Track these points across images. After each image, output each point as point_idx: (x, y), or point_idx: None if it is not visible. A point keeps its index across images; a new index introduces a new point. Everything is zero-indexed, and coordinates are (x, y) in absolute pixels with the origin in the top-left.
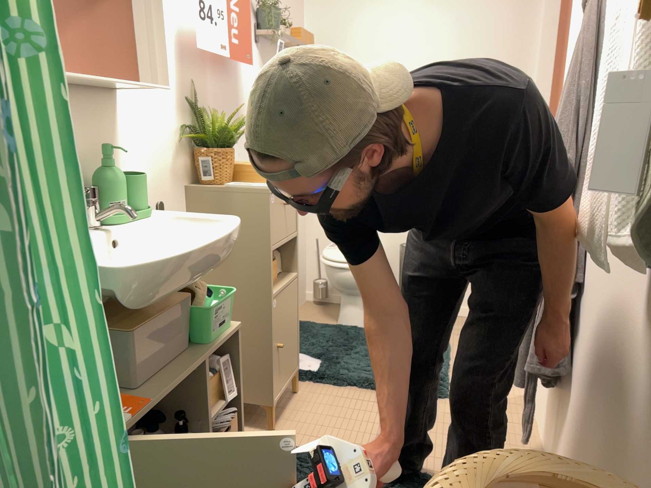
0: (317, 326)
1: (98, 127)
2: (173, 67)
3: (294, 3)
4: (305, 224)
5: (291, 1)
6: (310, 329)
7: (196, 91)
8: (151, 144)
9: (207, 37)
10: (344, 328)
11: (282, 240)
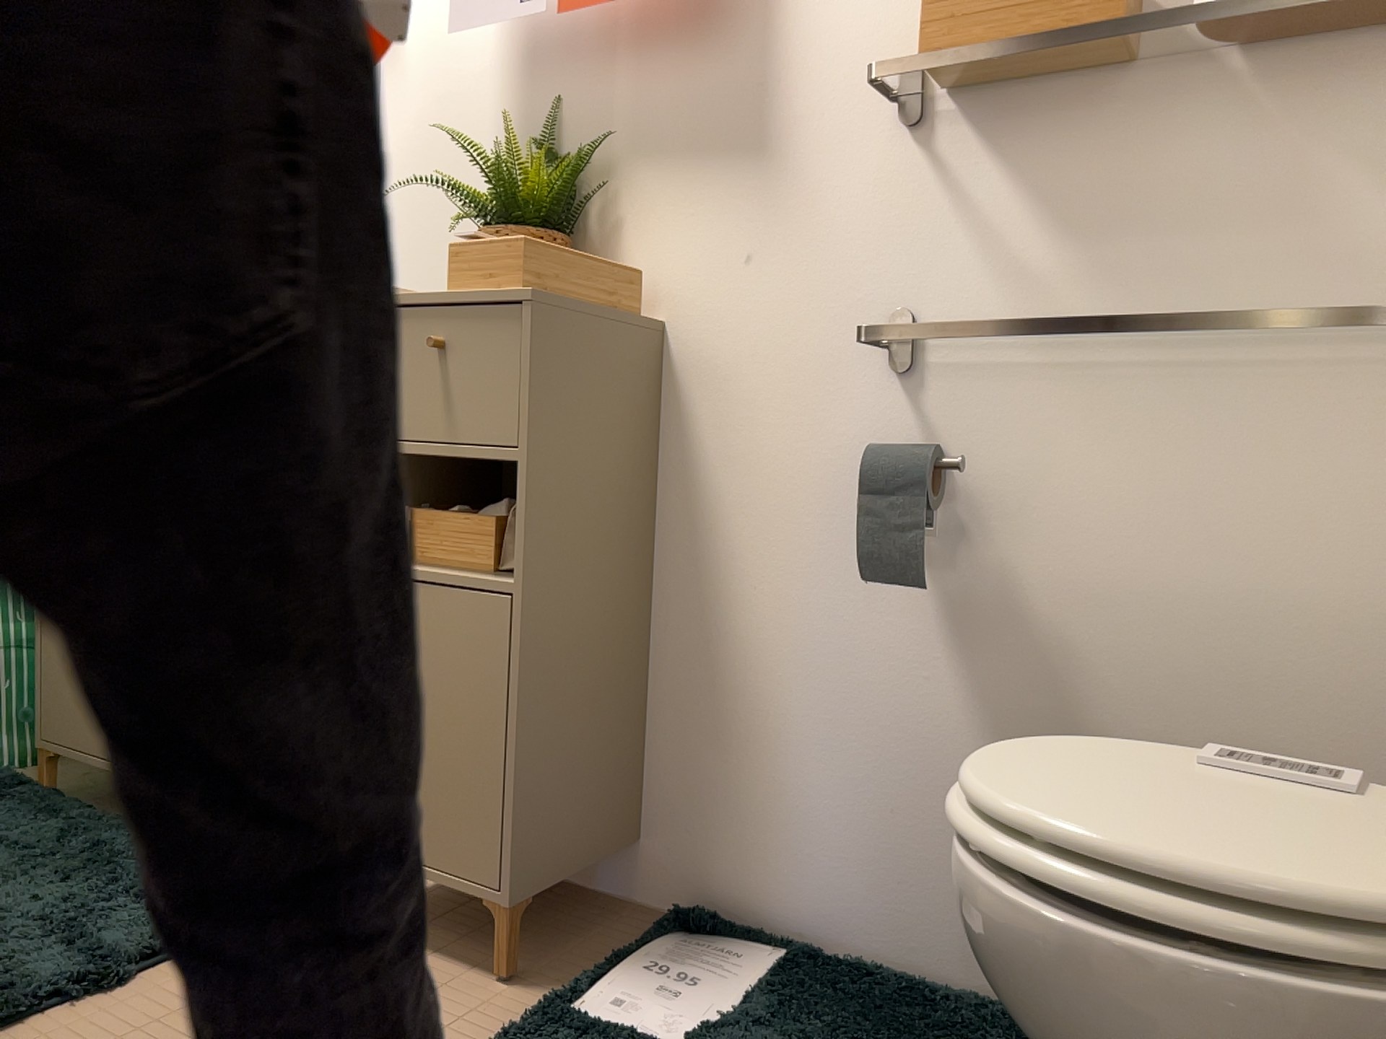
0: None
1: None
2: (491, 85)
3: None
4: None
5: None
6: None
7: (553, 114)
8: (420, 239)
9: None
10: None
11: (416, 441)
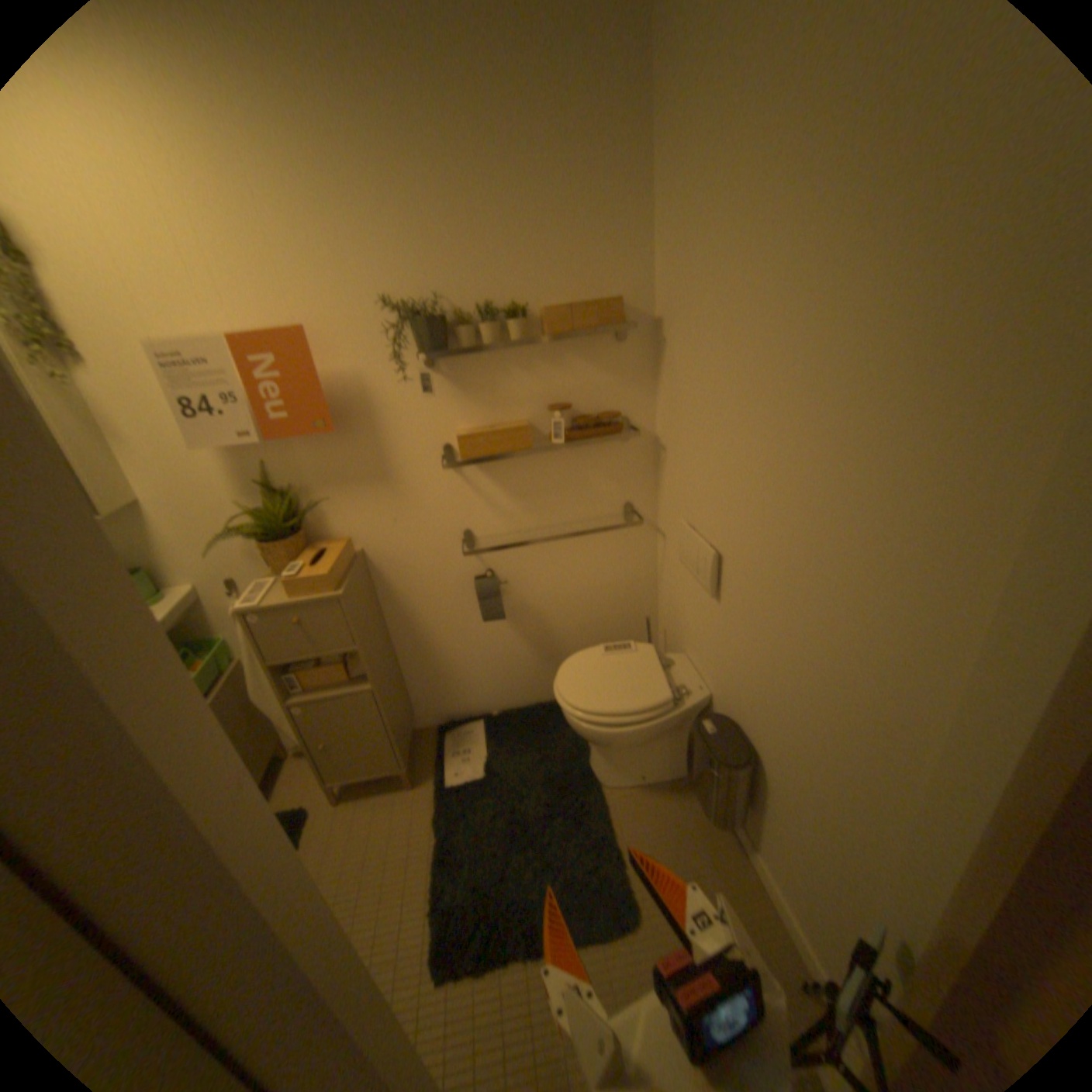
0: (567, 729)
1: (115, 531)
2: (210, 455)
3: (591, 226)
4: (646, 585)
5: (573, 228)
6: (551, 727)
7: (262, 469)
8: (194, 533)
9: (196, 429)
10: (577, 761)
11: (298, 656)
